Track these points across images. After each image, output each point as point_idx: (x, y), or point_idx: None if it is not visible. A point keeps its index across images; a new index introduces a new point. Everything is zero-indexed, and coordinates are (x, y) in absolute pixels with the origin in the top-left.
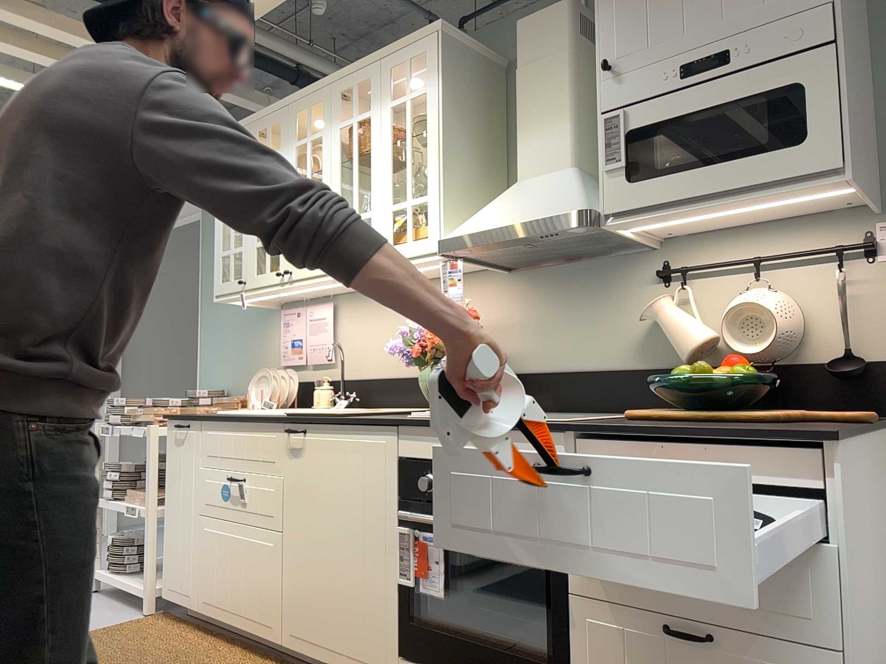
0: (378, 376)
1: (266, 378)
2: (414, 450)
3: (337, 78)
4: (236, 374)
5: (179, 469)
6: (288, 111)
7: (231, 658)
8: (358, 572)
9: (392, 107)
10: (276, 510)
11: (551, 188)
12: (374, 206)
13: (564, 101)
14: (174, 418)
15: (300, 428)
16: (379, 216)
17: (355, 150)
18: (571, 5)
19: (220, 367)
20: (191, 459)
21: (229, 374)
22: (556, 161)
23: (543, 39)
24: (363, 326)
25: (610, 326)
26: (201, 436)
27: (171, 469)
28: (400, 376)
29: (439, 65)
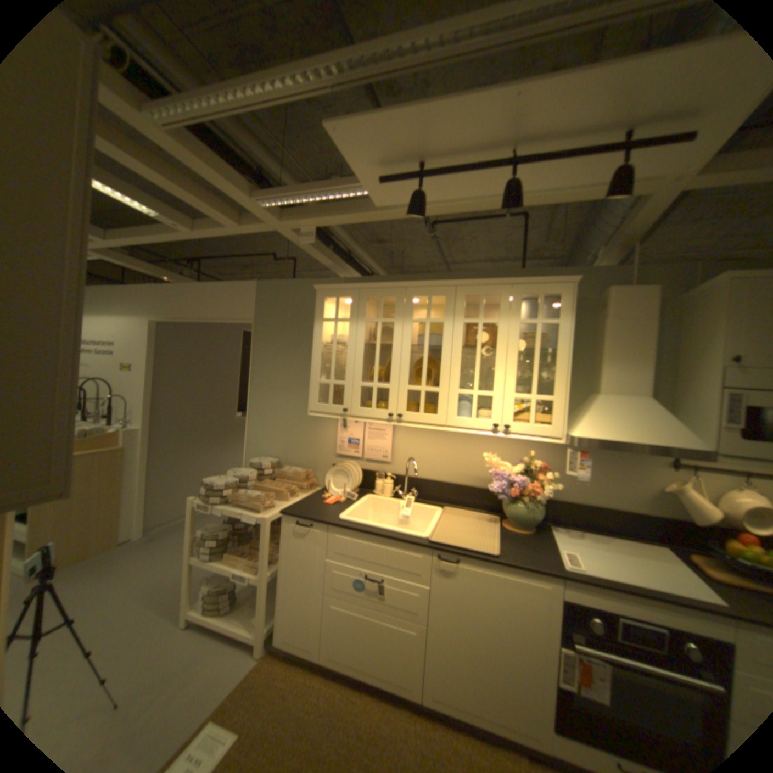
0: (432, 479)
1: (341, 471)
2: (582, 600)
3: (464, 283)
4: (287, 449)
5: (298, 556)
6: (404, 291)
7: (372, 711)
8: (515, 671)
9: (522, 323)
10: (421, 610)
11: (653, 416)
12: (497, 389)
13: (650, 352)
14: (294, 517)
15: (453, 558)
16: (503, 399)
17: (479, 343)
18: (661, 289)
19: (269, 441)
20: (314, 552)
21: (279, 448)
22: (639, 390)
23: (637, 305)
24: (420, 441)
25: (632, 486)
26: (327, 537)
27: (288, 553)
28: (452, 482)
29: (573, 306)
